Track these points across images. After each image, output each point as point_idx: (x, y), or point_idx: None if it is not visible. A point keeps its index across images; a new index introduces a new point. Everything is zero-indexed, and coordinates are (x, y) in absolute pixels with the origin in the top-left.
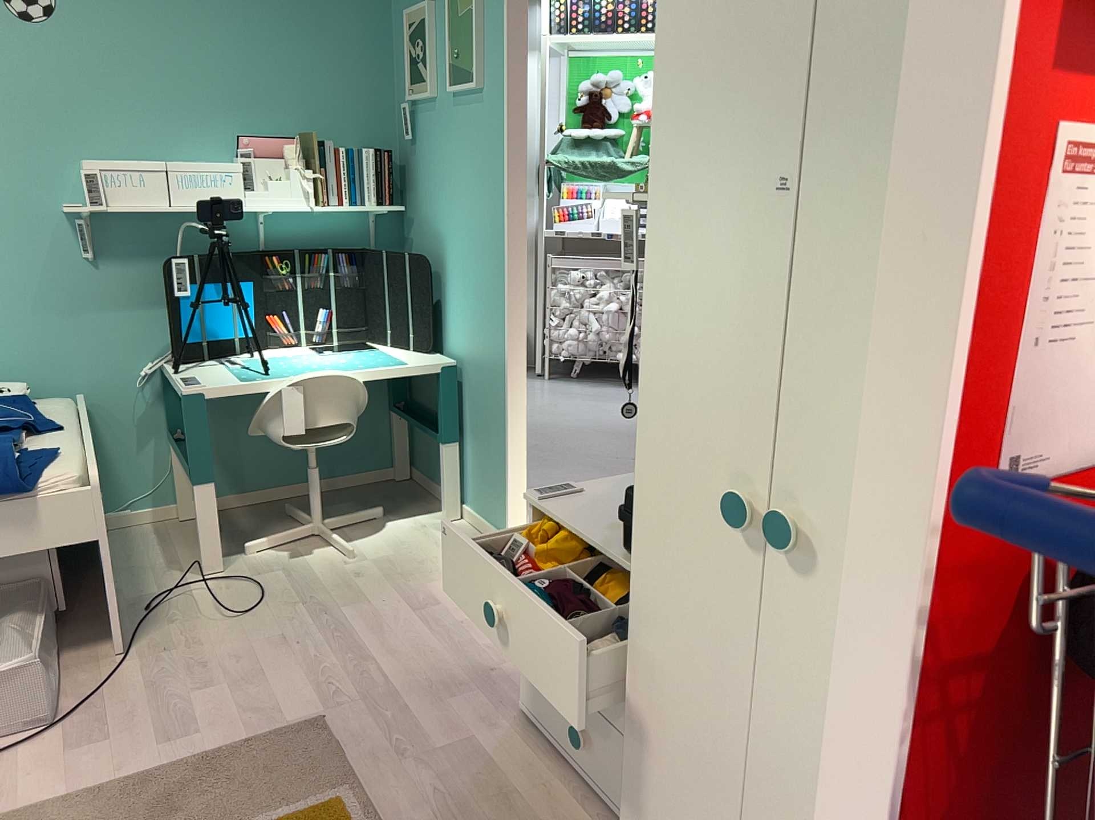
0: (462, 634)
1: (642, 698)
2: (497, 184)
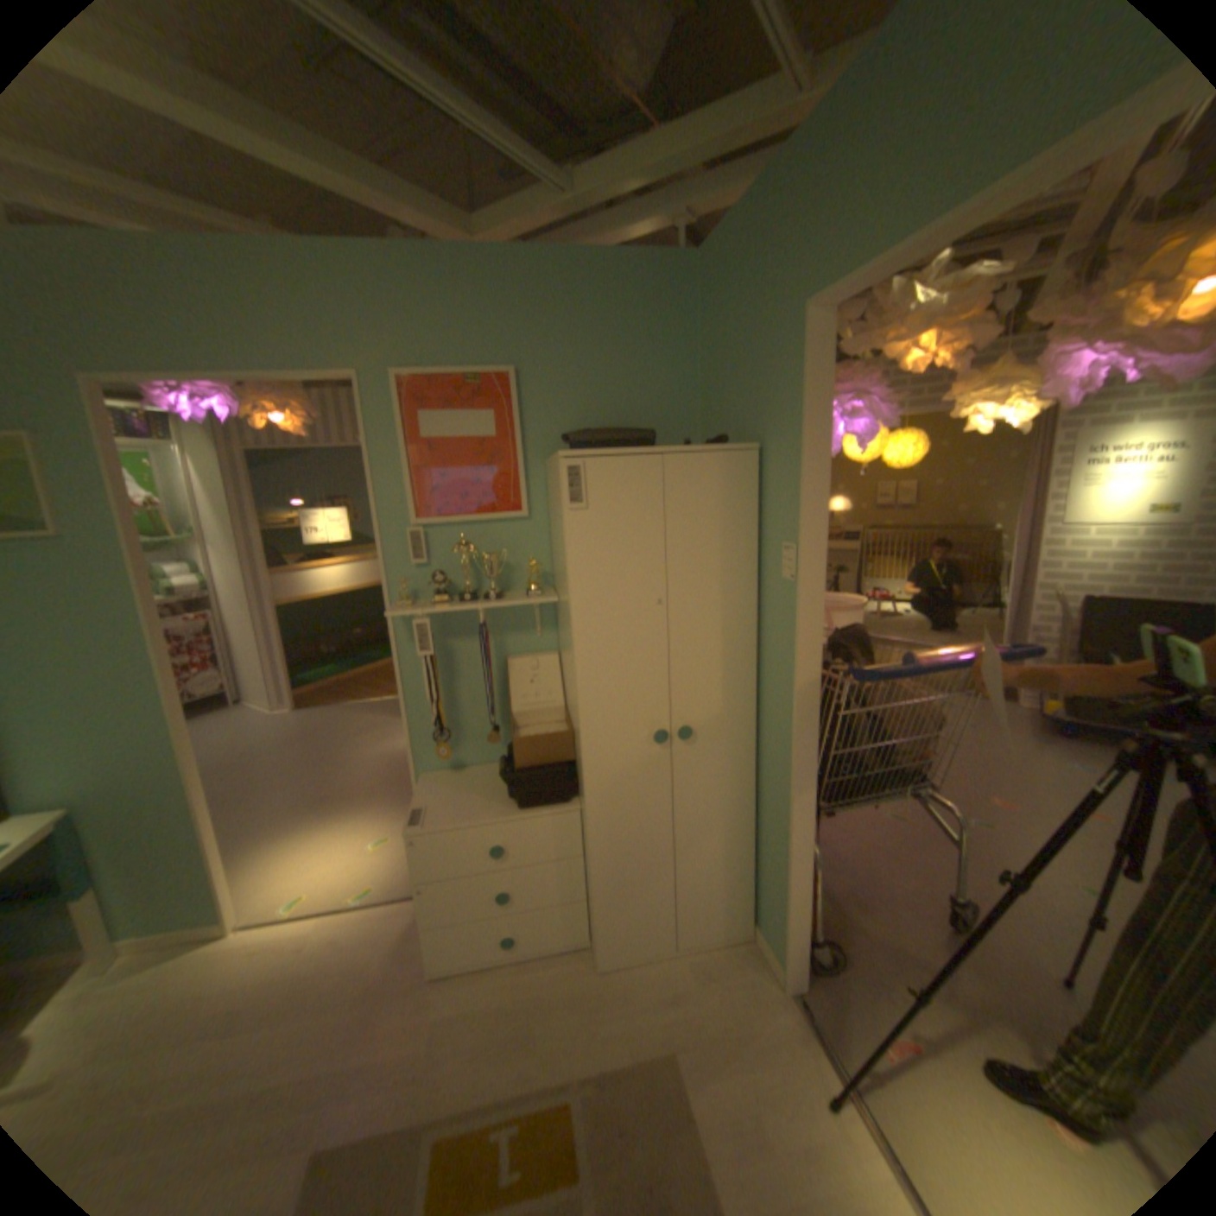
0: (303, 1002)
1: (602, 861)
2: (120, 622)
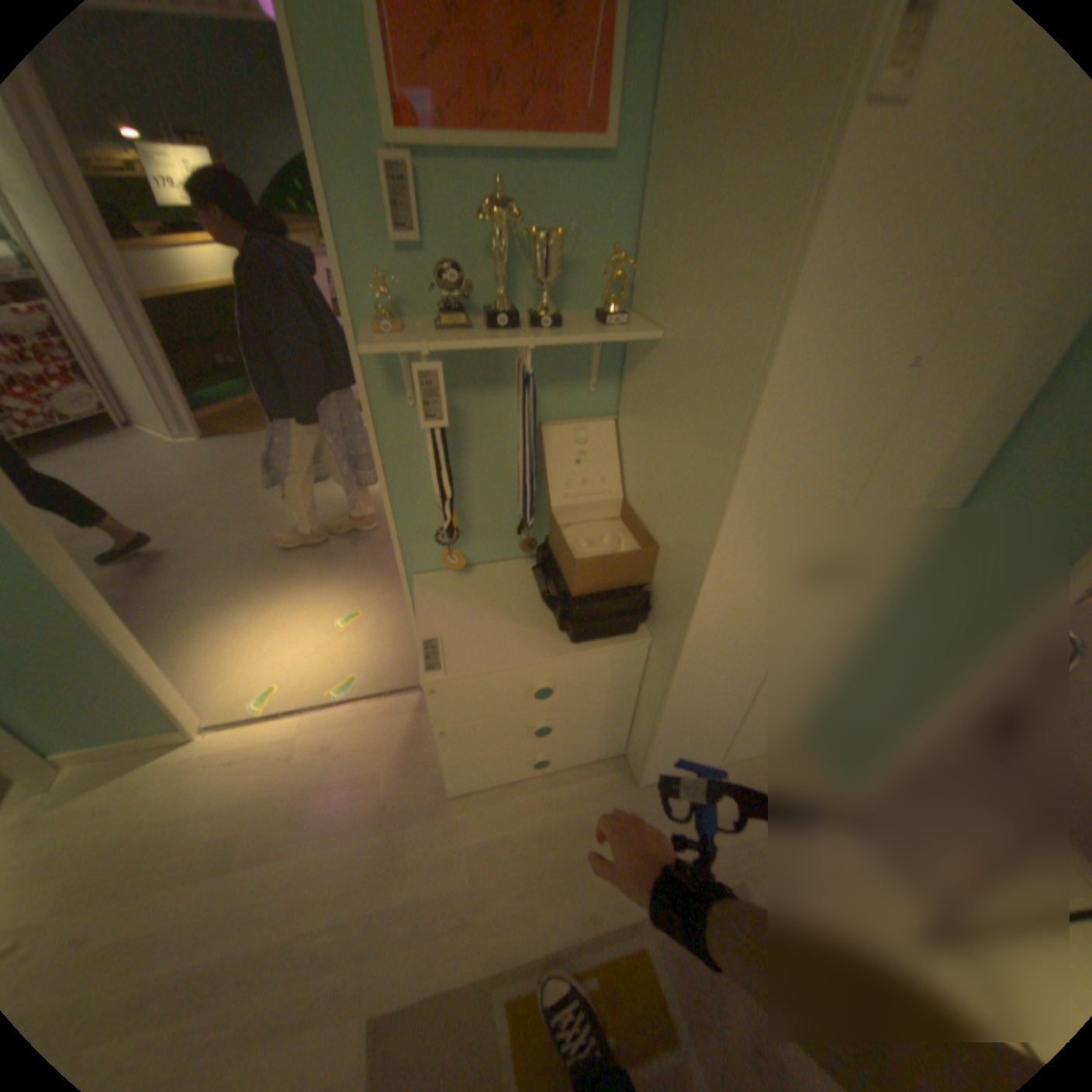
0: (308, 825)
1: (681, 703)
2: None
